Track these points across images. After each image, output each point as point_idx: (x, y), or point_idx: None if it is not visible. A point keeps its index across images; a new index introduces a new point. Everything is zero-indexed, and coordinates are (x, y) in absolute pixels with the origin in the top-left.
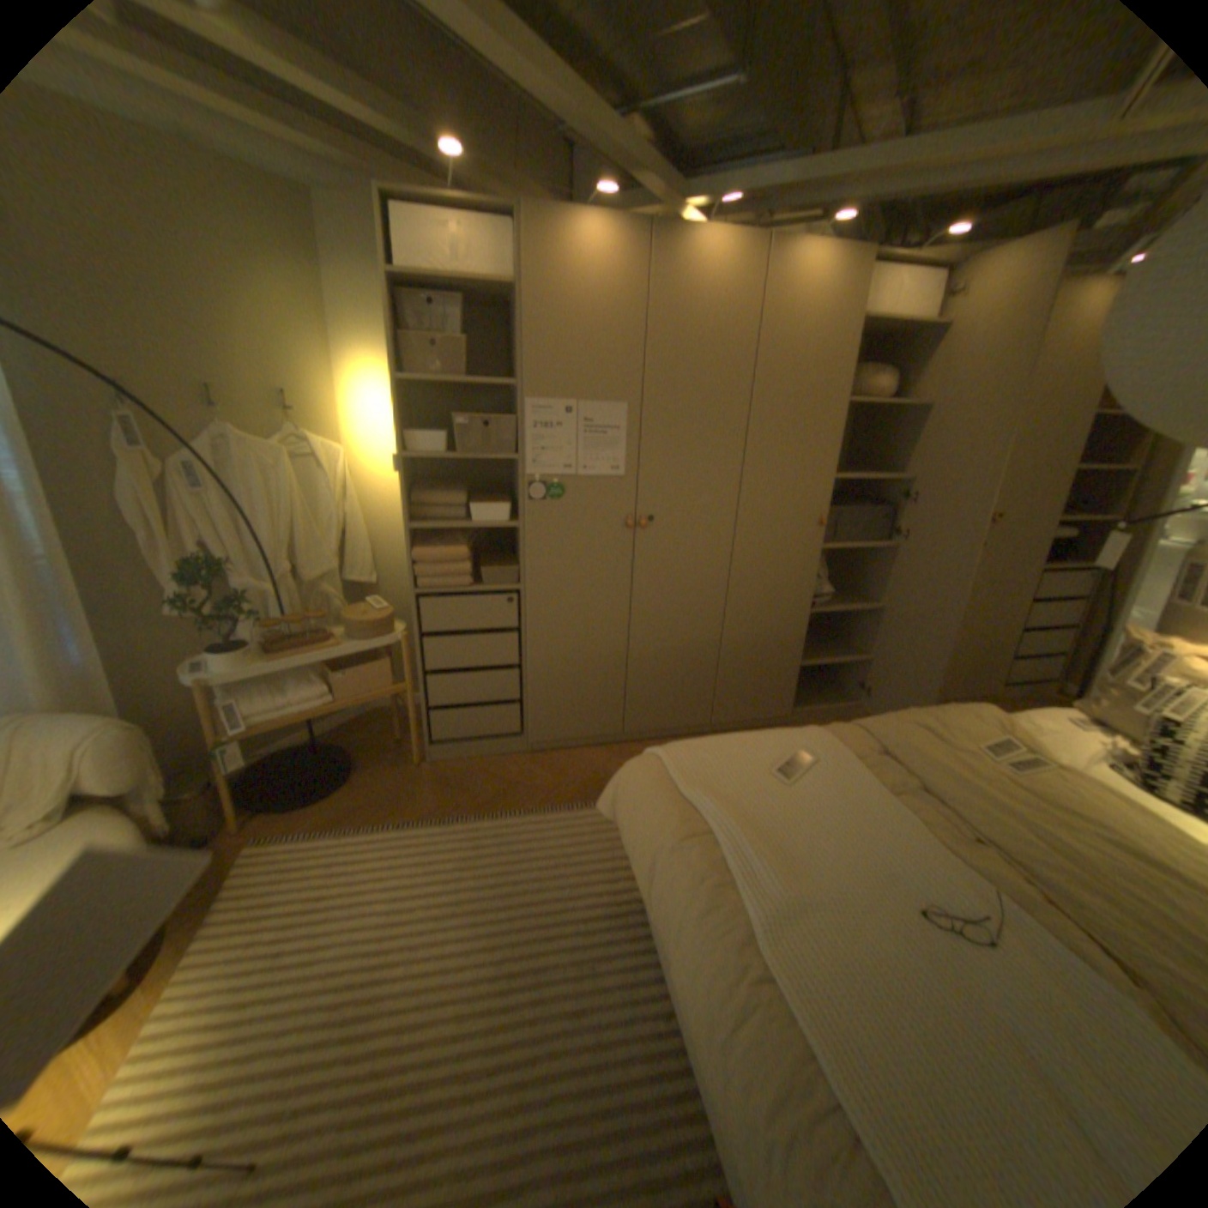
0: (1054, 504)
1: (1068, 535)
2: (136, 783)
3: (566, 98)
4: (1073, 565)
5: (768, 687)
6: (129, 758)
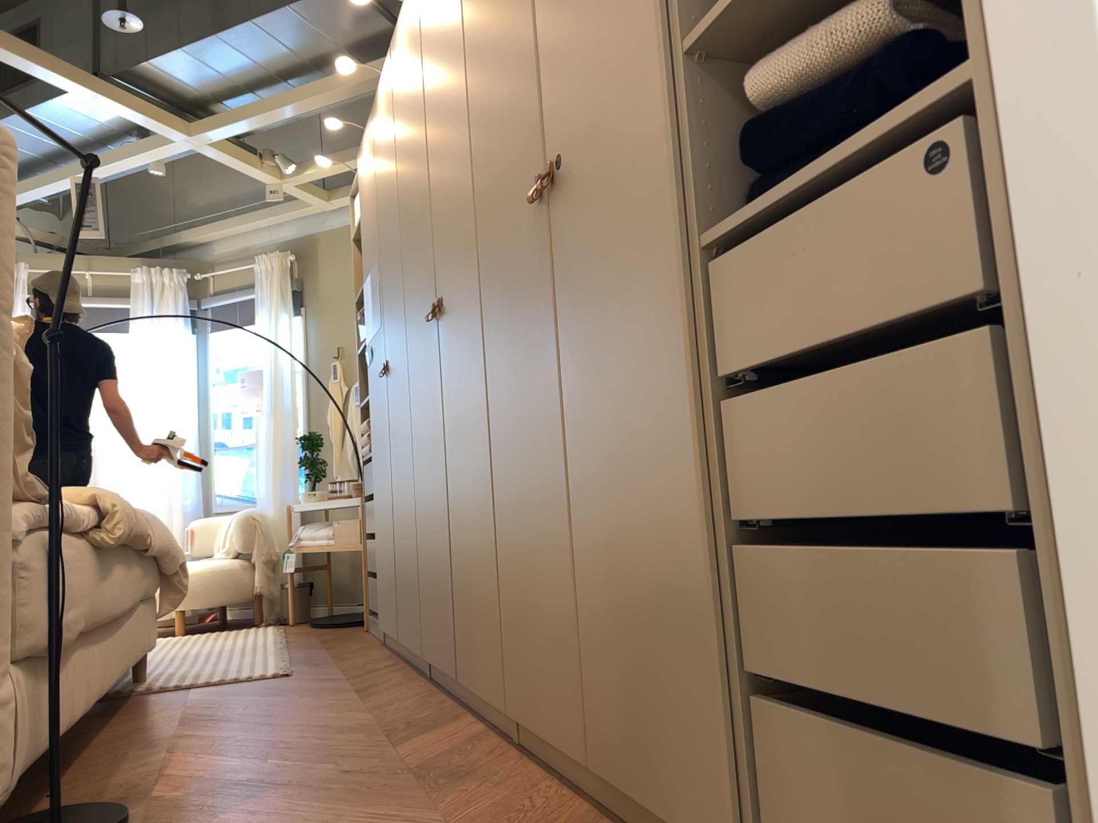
0: (628, 42)
1: (801, 61)
2: (250, 543)
3: (342, 96)
4: (808, 171)
5: (443, 597)
6: (249, 527)
